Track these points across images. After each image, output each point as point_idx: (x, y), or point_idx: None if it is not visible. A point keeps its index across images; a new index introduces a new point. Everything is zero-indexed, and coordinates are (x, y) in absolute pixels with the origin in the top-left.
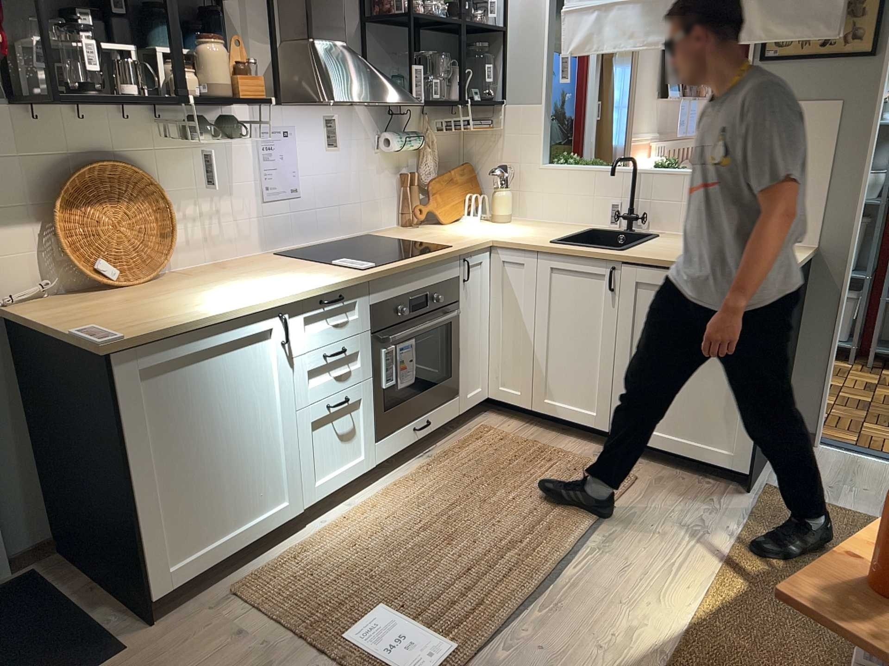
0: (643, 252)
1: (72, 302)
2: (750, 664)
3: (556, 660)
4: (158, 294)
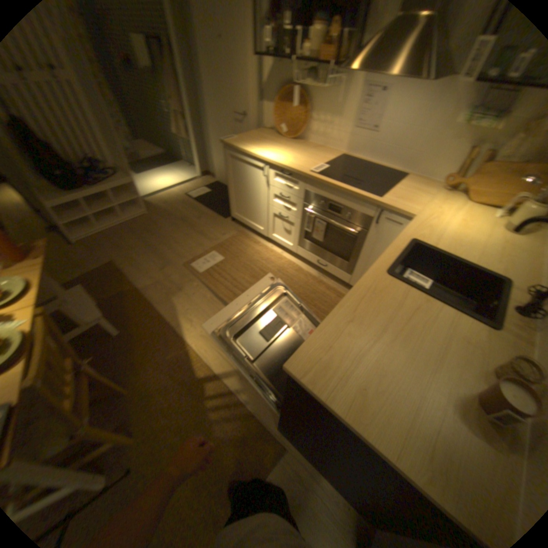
0: (379, 284)
1: (266, 133)
2: (158, 354)
3: (186, 297)
4: (273, 141)
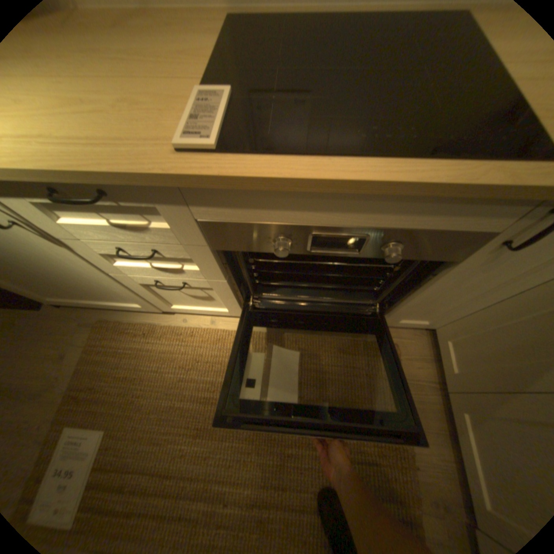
0: None
1: None
2: None
3: None
4: None
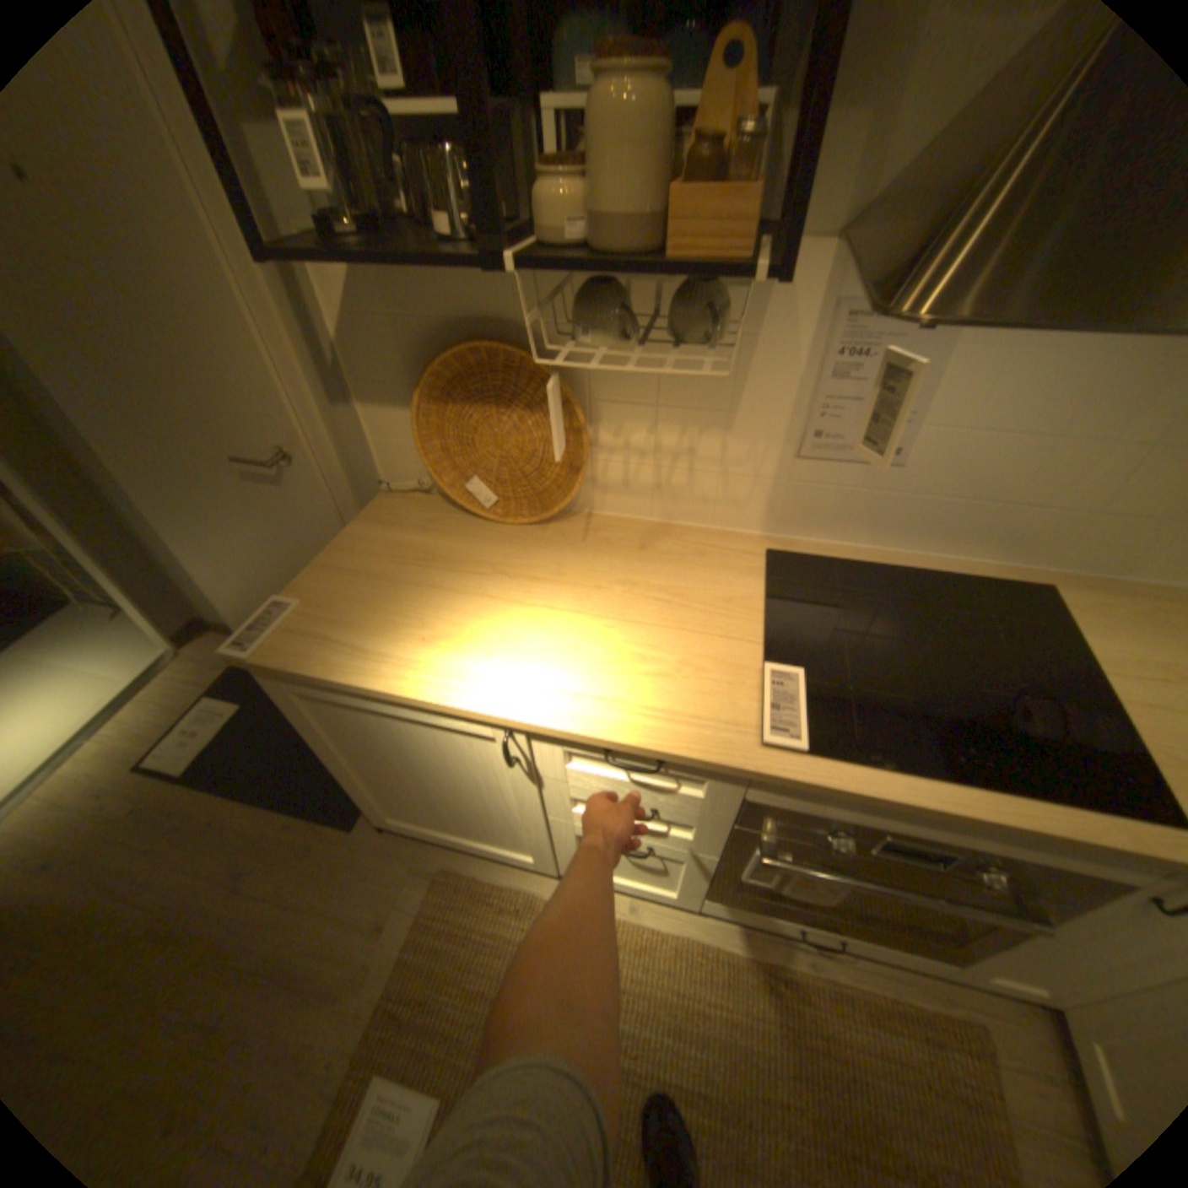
0: None
1: (420, 518)
2: None
3: None
4: (474, 564)
